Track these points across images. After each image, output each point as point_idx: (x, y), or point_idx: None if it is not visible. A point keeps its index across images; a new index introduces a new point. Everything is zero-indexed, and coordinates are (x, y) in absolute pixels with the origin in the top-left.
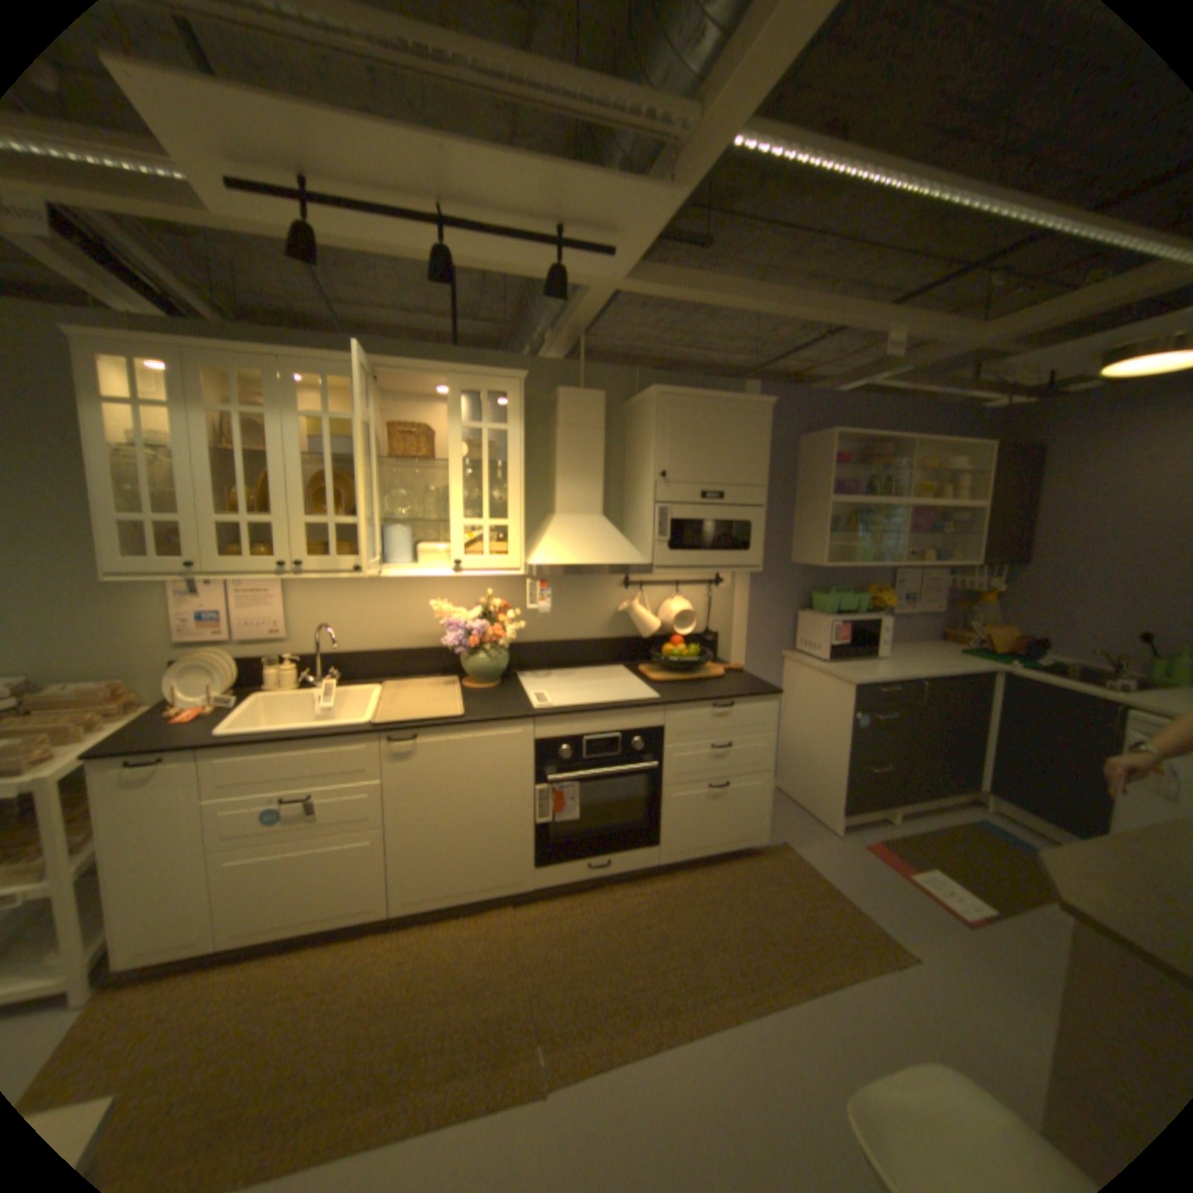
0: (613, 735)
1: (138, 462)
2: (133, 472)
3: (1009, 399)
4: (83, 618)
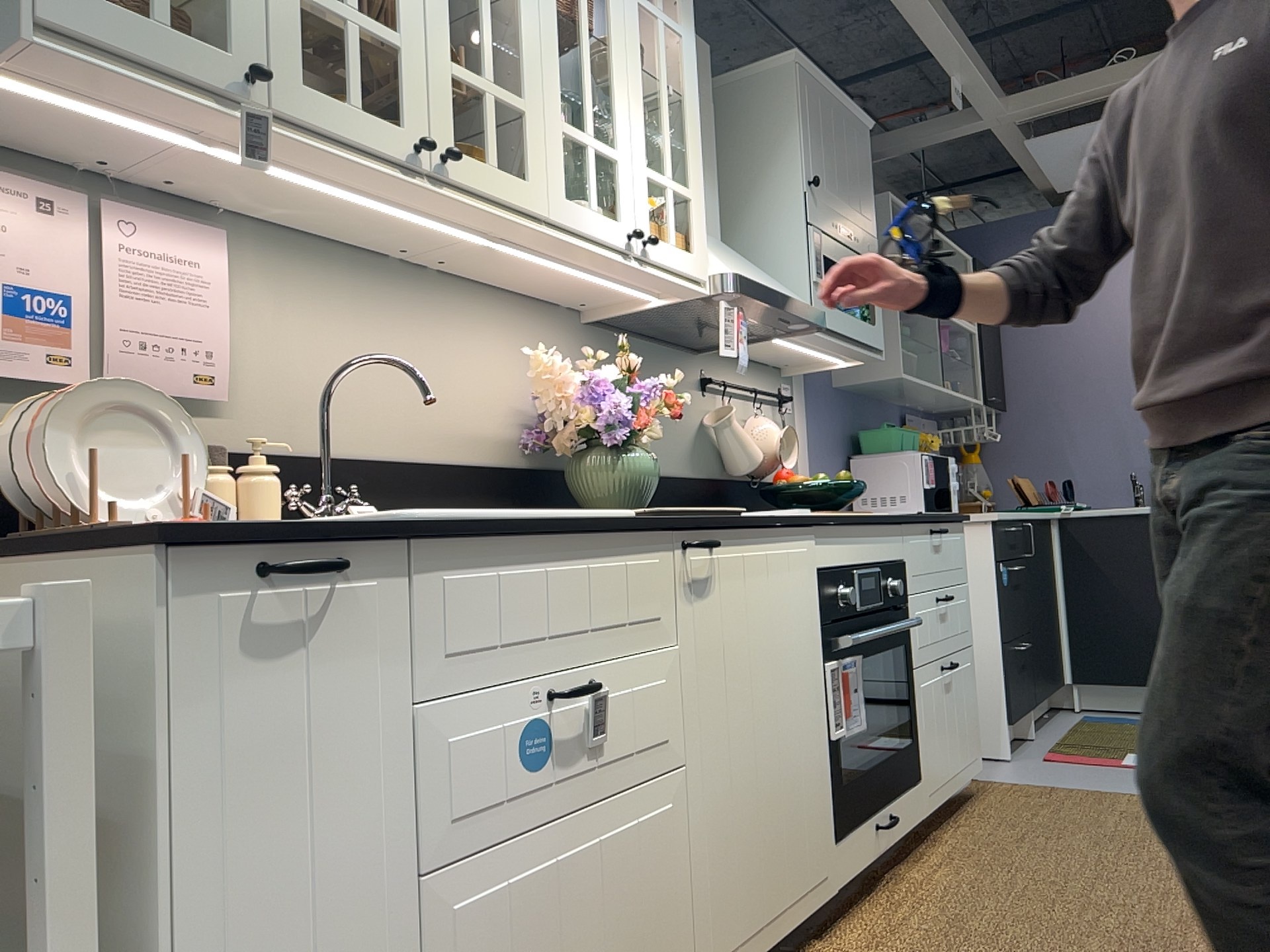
0: (874, 571)
1: None
2: None
3: None
4: None
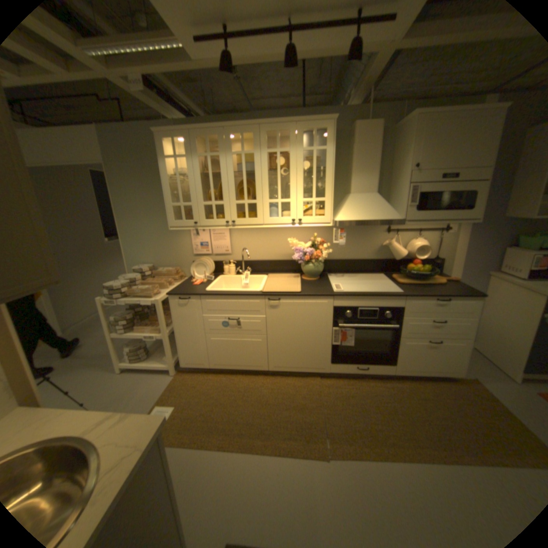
0: (375, 309)
1: (178, 182)
2: (177, 186)
3: None
4: (167, 244)
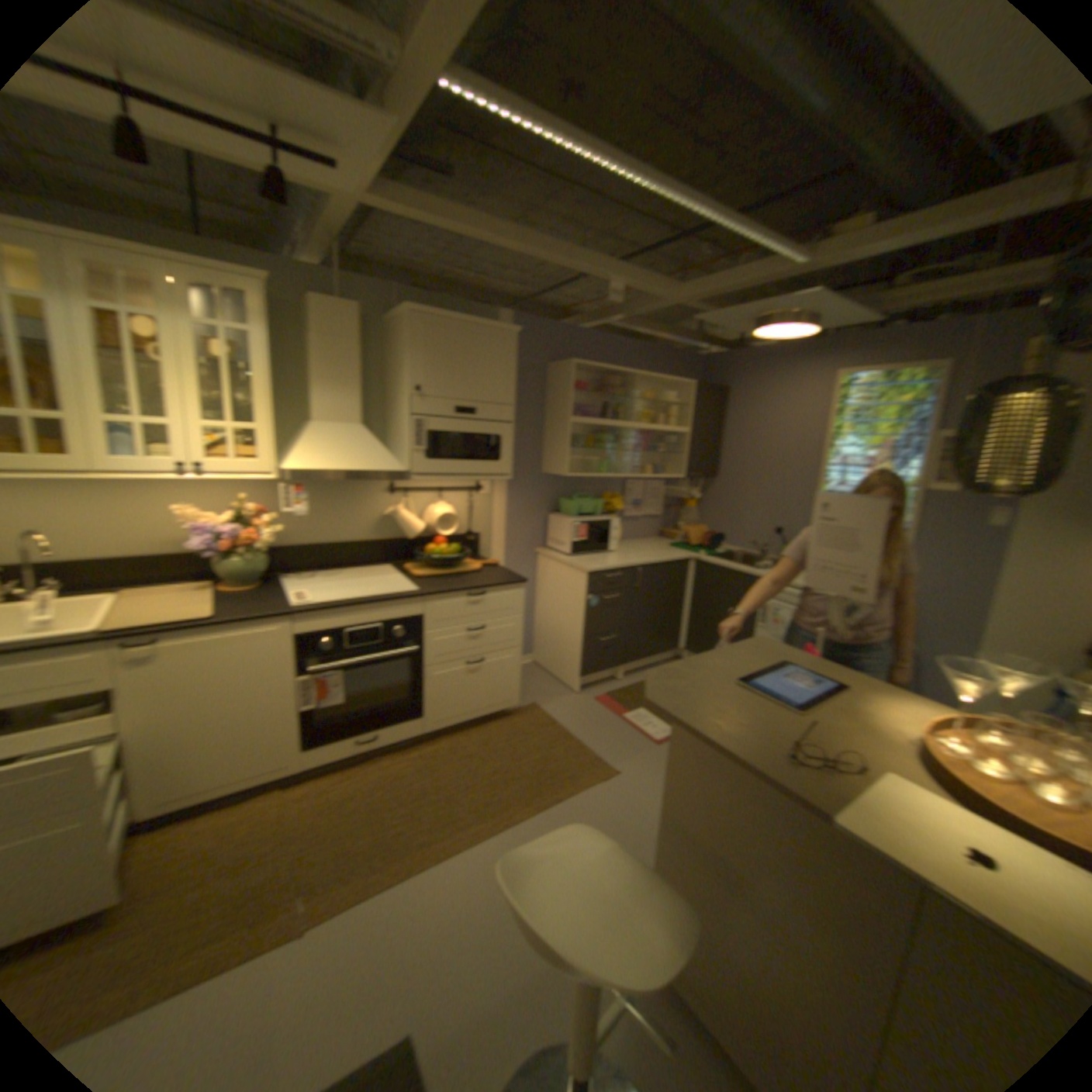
0: (378, 625)
1: None
2: None
3: (712, 347)
4: None
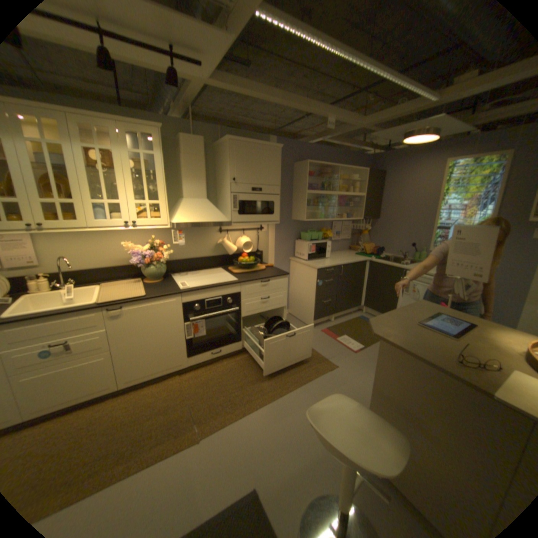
0: (218, 298)
1: None
2: None
3: (374, 150)
4: None
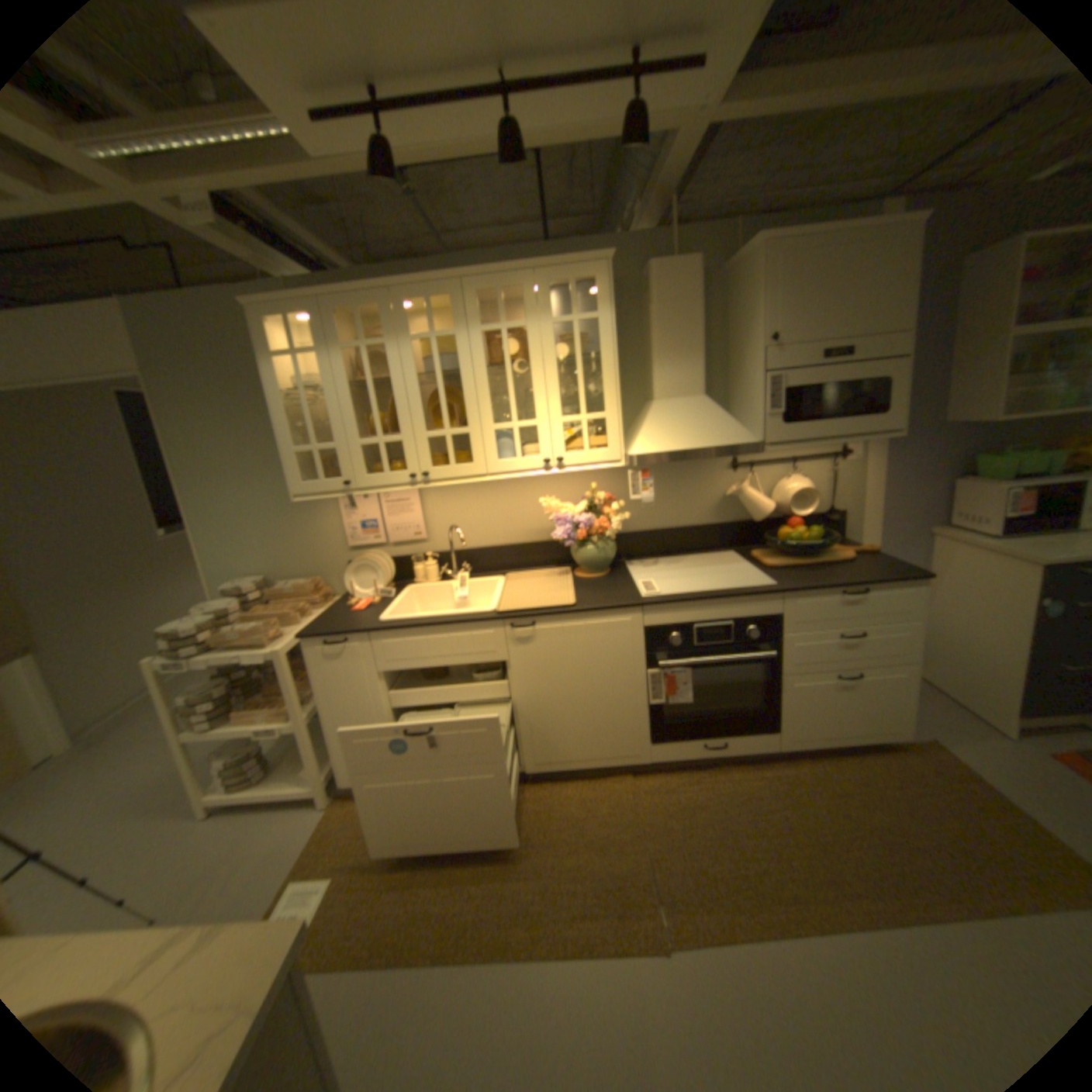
0: (725, 624)
1: (304, 404)
2: (302, 412)
3: None
4: (289, 532)
